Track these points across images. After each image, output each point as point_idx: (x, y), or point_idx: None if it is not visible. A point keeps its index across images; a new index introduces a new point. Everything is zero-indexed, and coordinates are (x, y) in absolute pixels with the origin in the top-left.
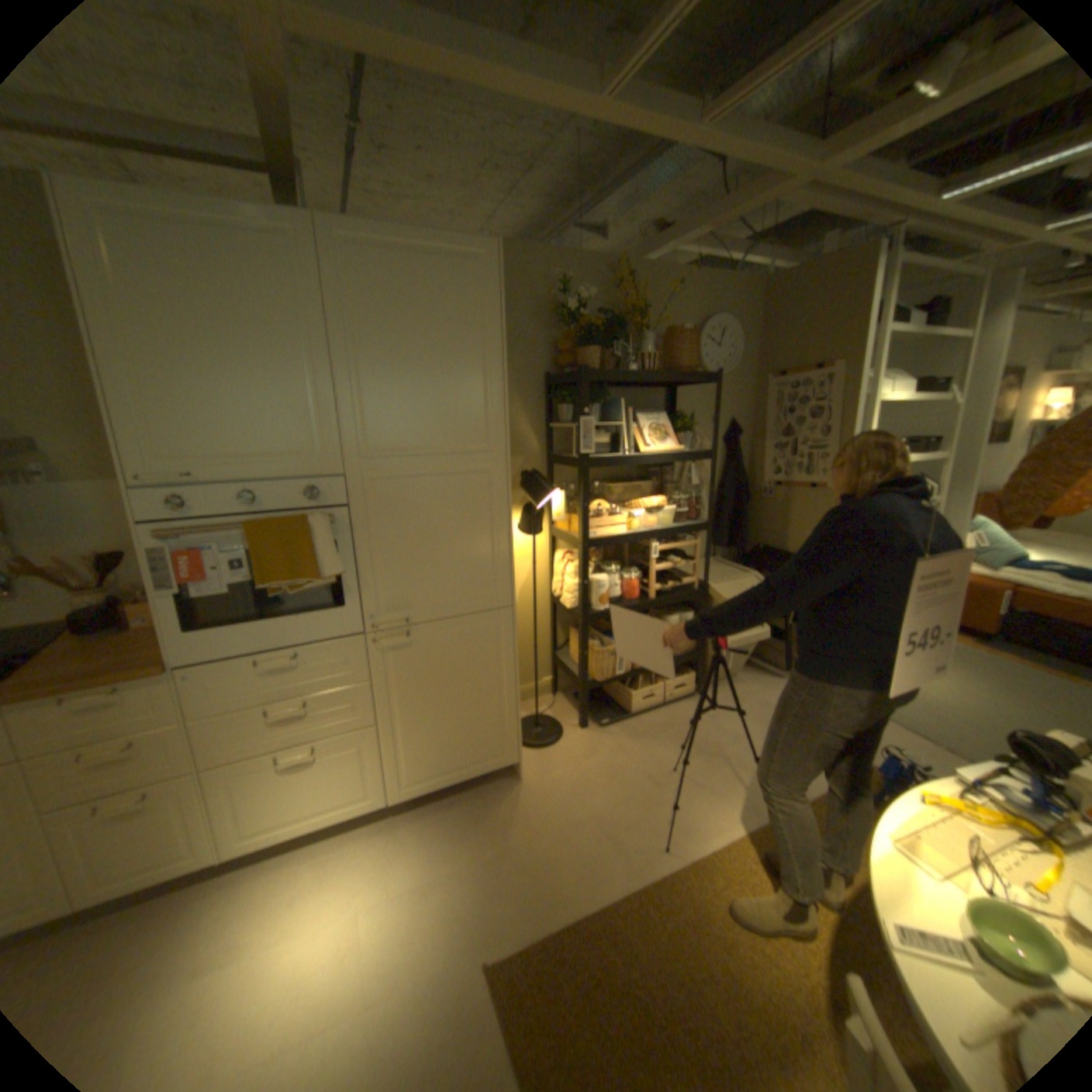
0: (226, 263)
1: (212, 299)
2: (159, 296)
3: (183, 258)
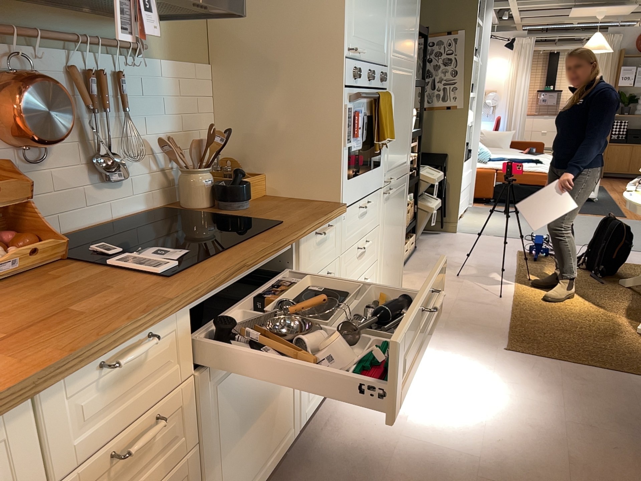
0: None
1: None
2: None
3: None
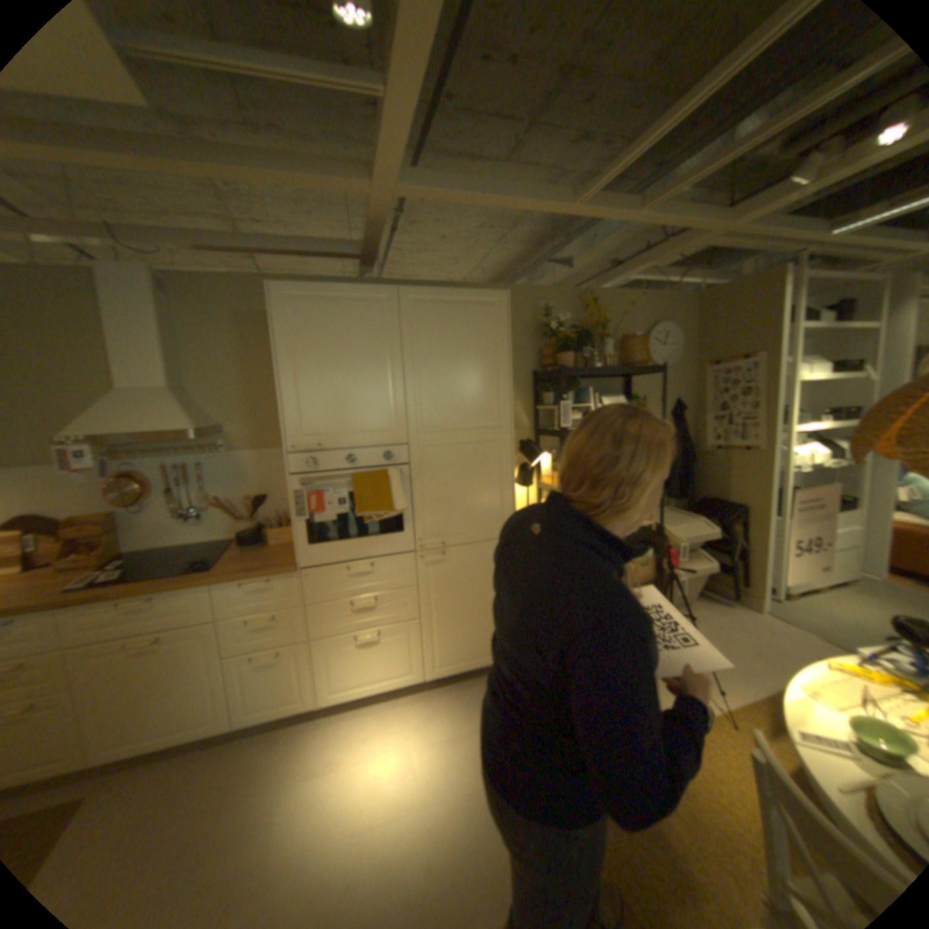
0: (348, 320)
1: (339, 341)
2: (312, 342)
3: (326, 320)
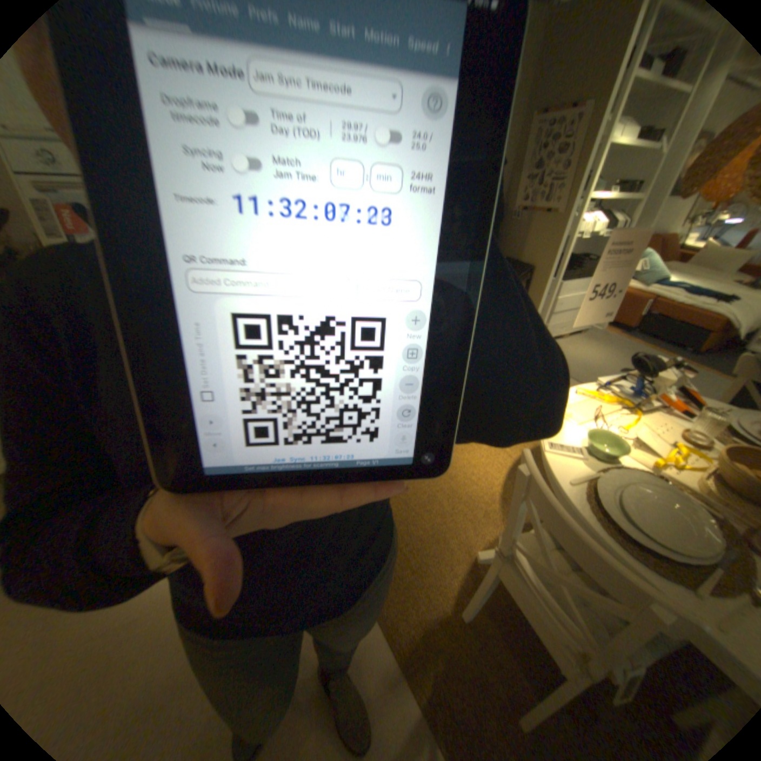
0: None
1: None
2: None
3: None
